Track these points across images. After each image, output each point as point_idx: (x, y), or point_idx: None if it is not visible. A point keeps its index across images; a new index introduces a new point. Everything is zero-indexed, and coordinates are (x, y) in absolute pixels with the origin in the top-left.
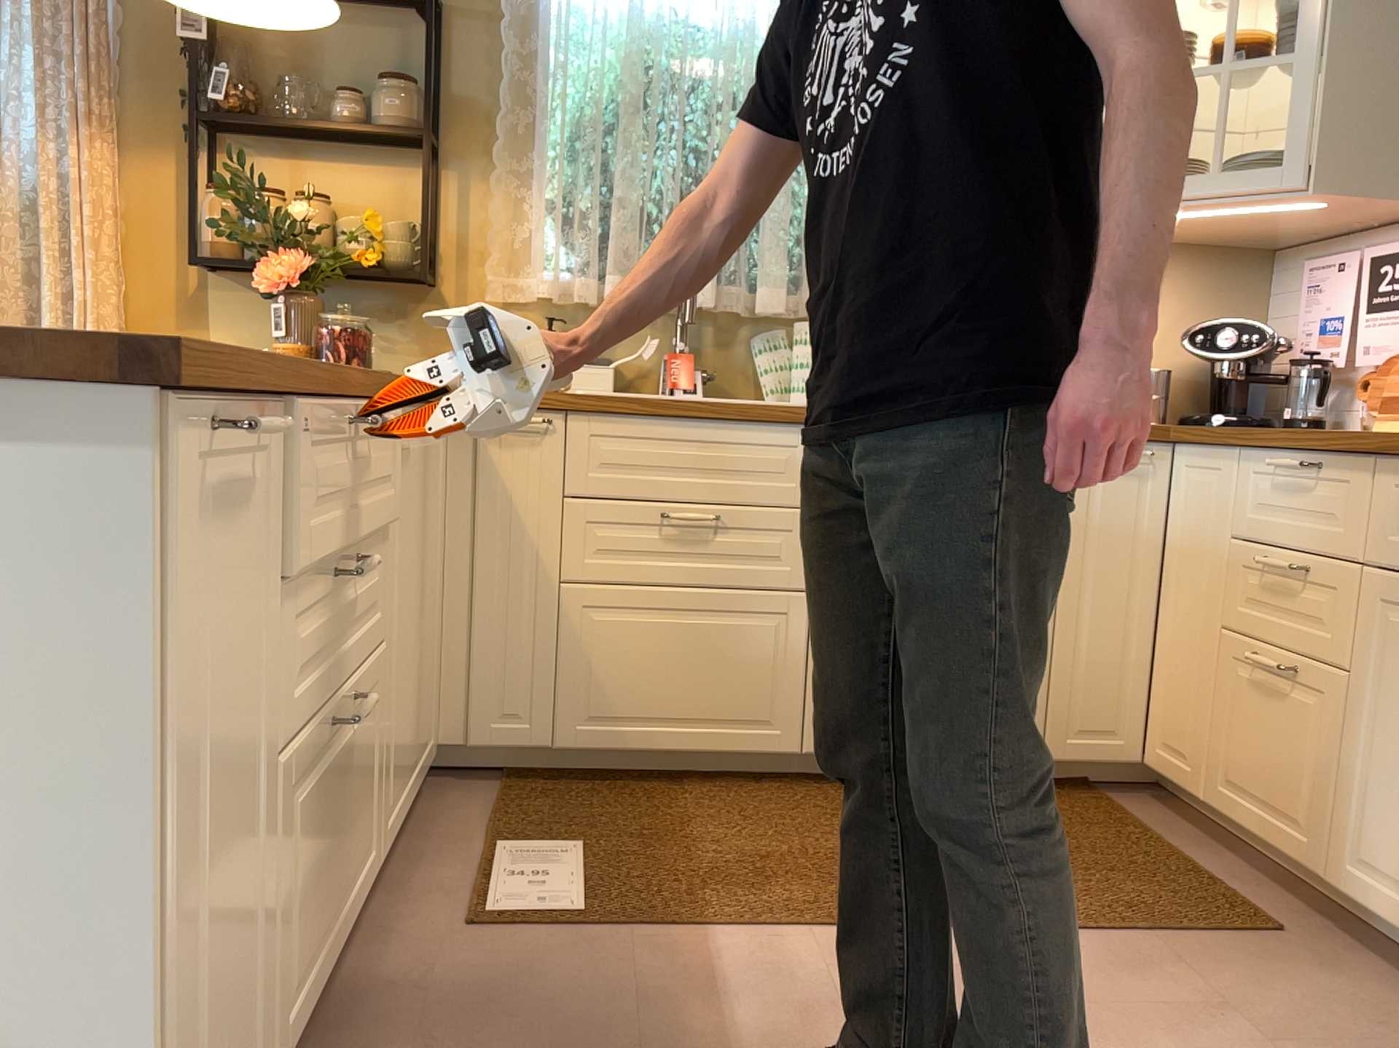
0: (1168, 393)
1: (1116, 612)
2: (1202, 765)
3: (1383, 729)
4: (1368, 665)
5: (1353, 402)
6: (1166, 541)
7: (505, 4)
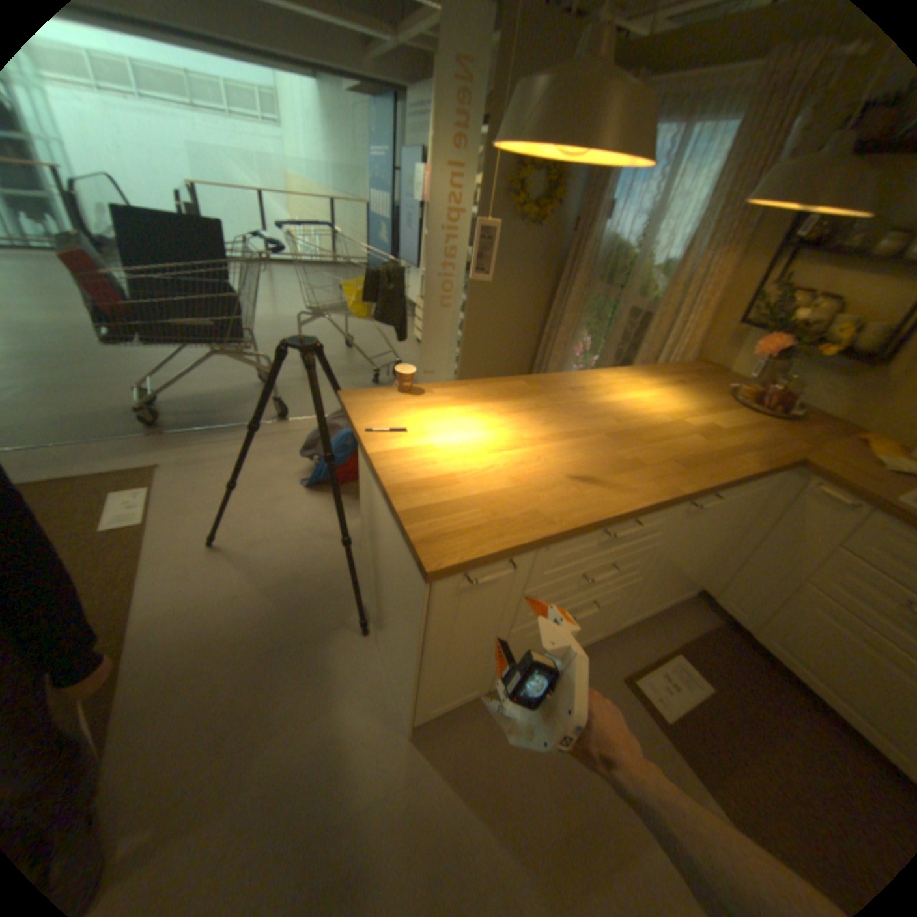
0: None
1: None
2: None
3: None
4: None
5: None
6: None
7: None
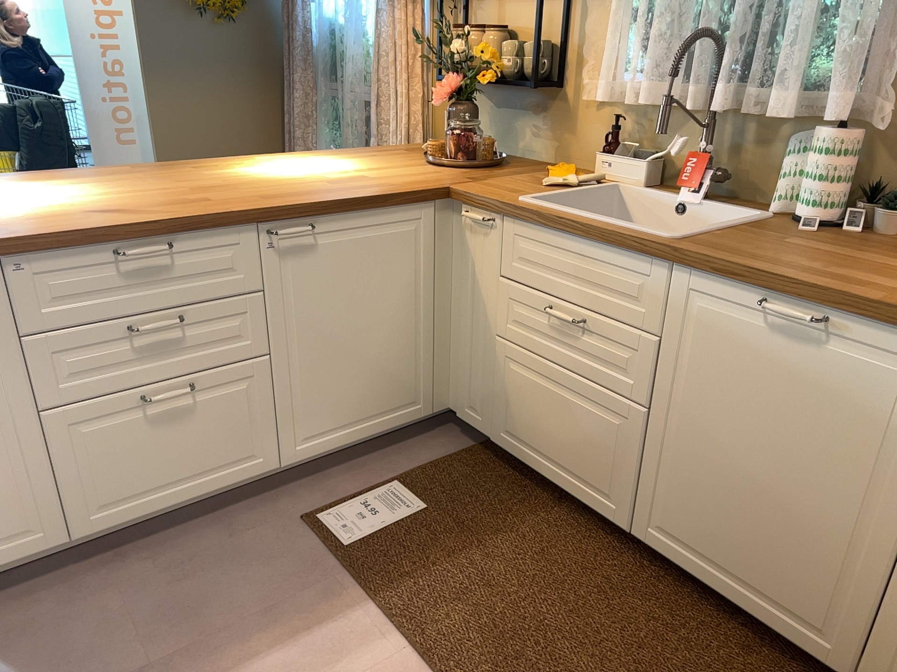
0: None
1: None
2: None
3: None
4: None
5: None
6: None
7: None
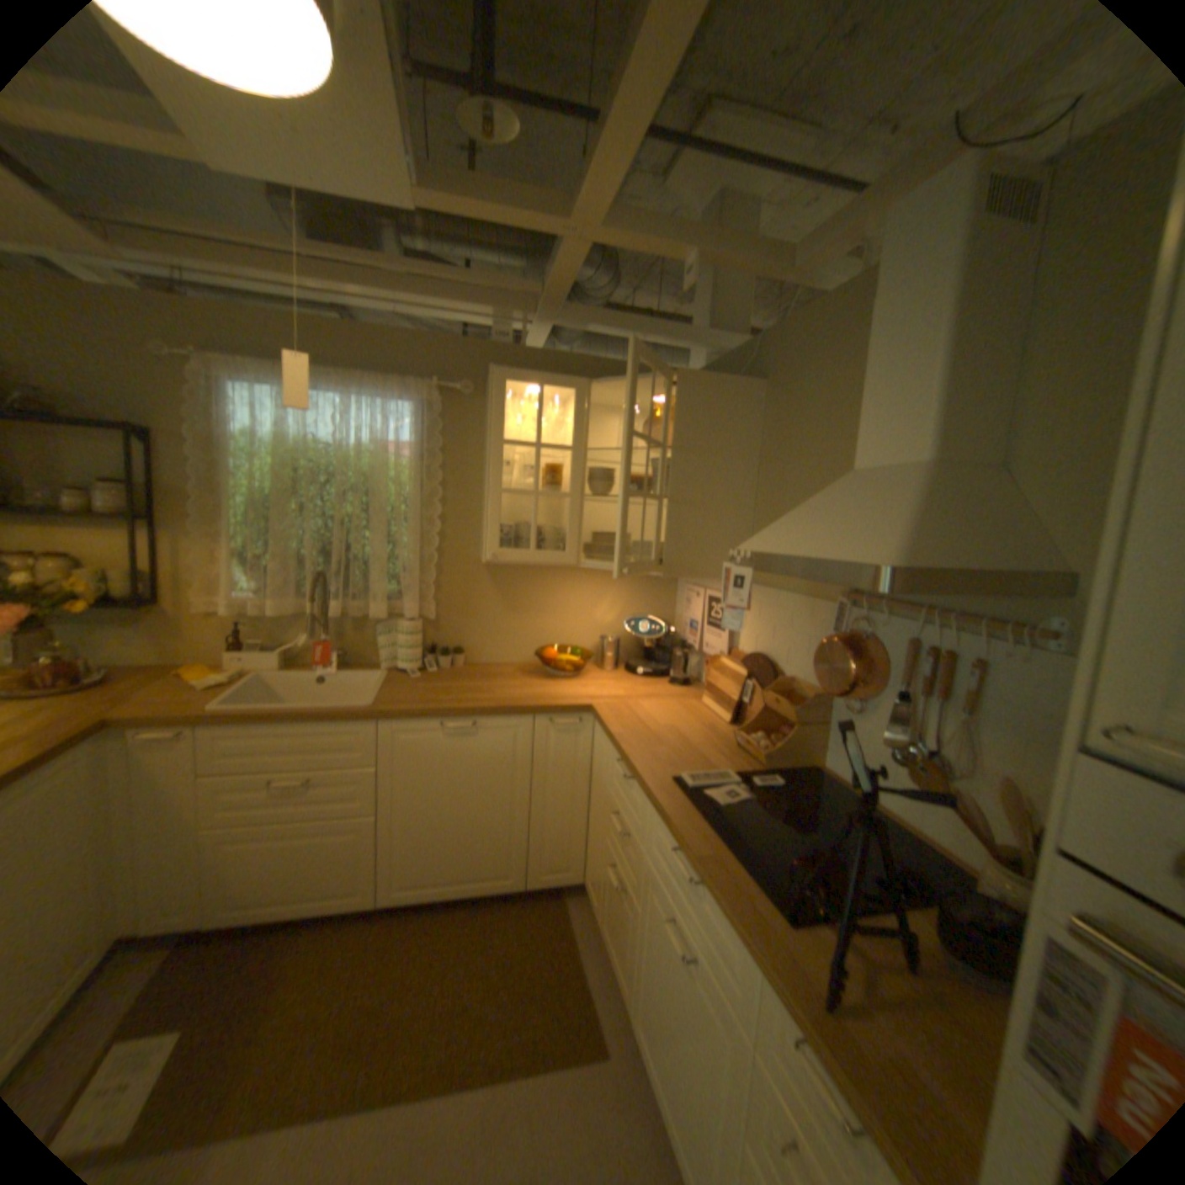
0: (616, 652)
1: (564, 806)
2: (598, 907)
3: (648, 957)
4: (645, 914)
5: (704, 666)
6: (593, 762)
7: (186, 432)
